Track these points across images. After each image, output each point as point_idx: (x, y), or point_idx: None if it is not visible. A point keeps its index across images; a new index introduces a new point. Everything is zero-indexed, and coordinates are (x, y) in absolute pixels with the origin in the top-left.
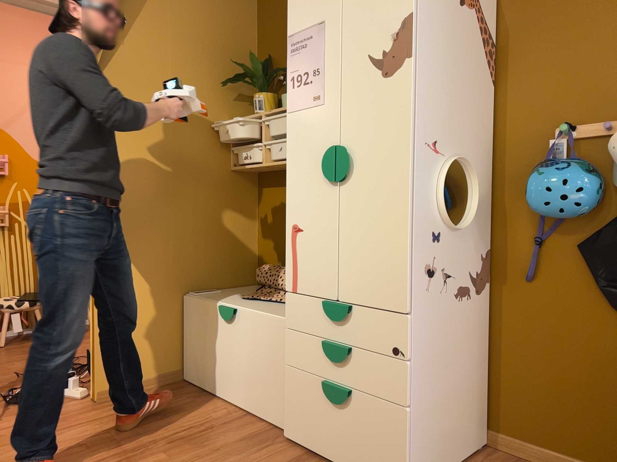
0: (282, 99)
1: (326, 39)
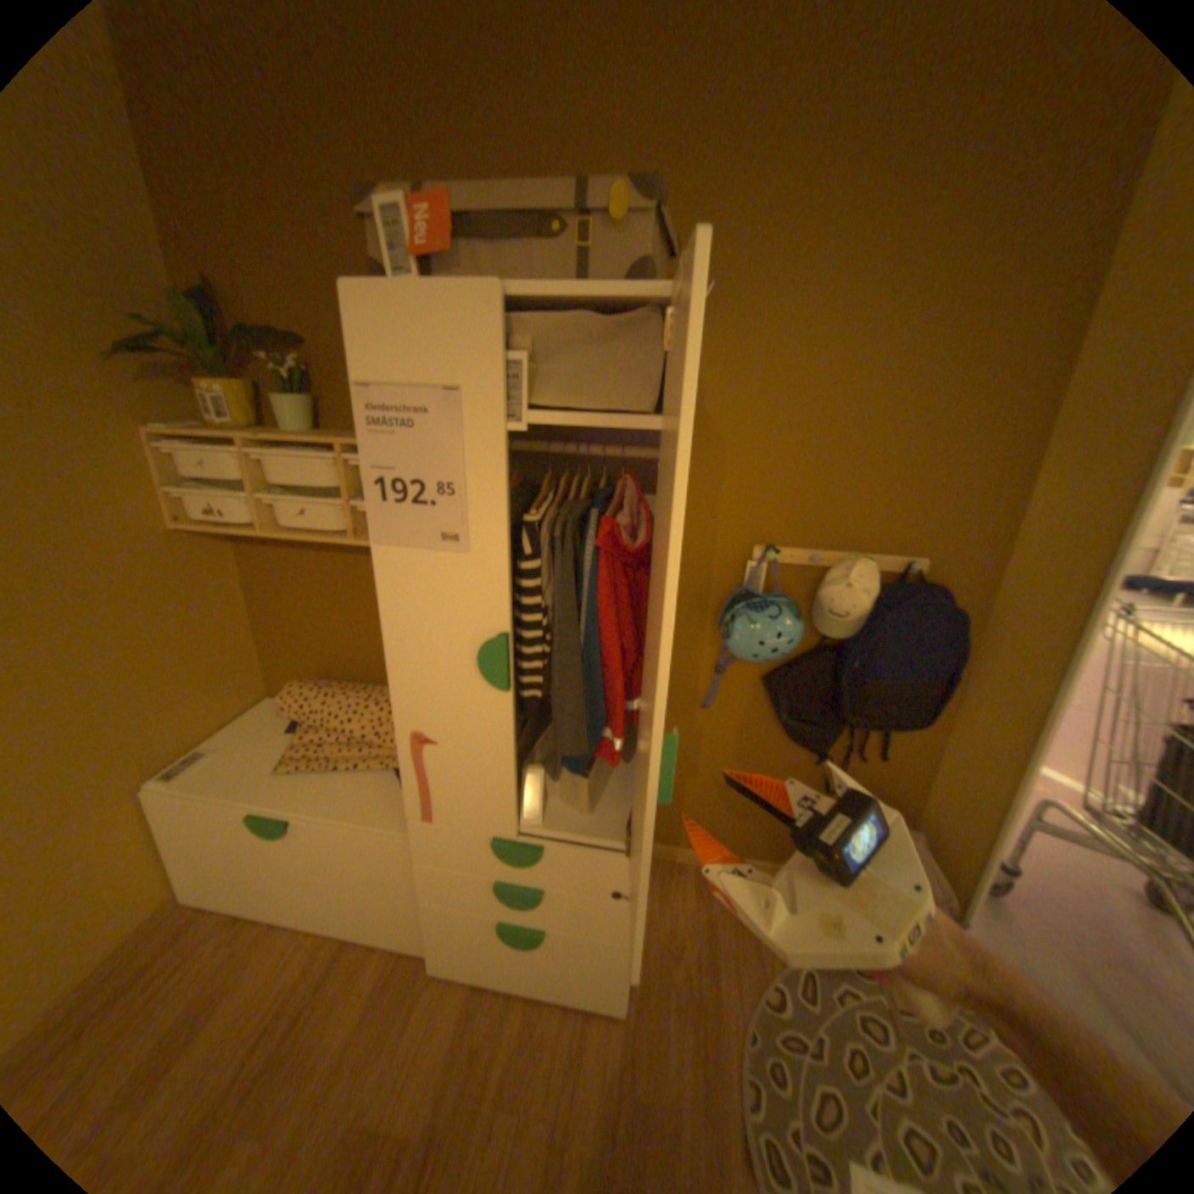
0: (273, 405)
1: (465, 428)
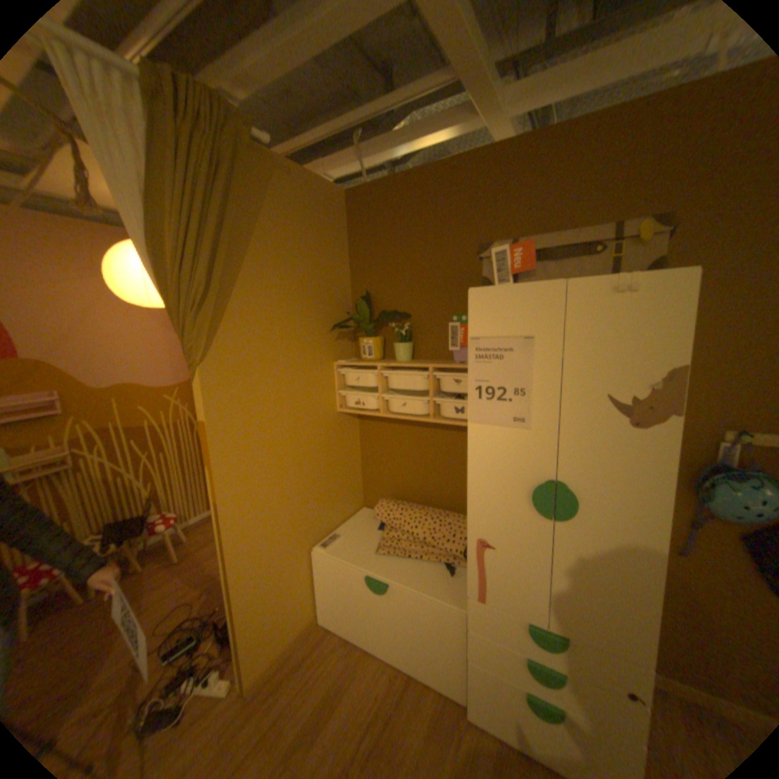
0: (395, 348)
1: (536, 357)
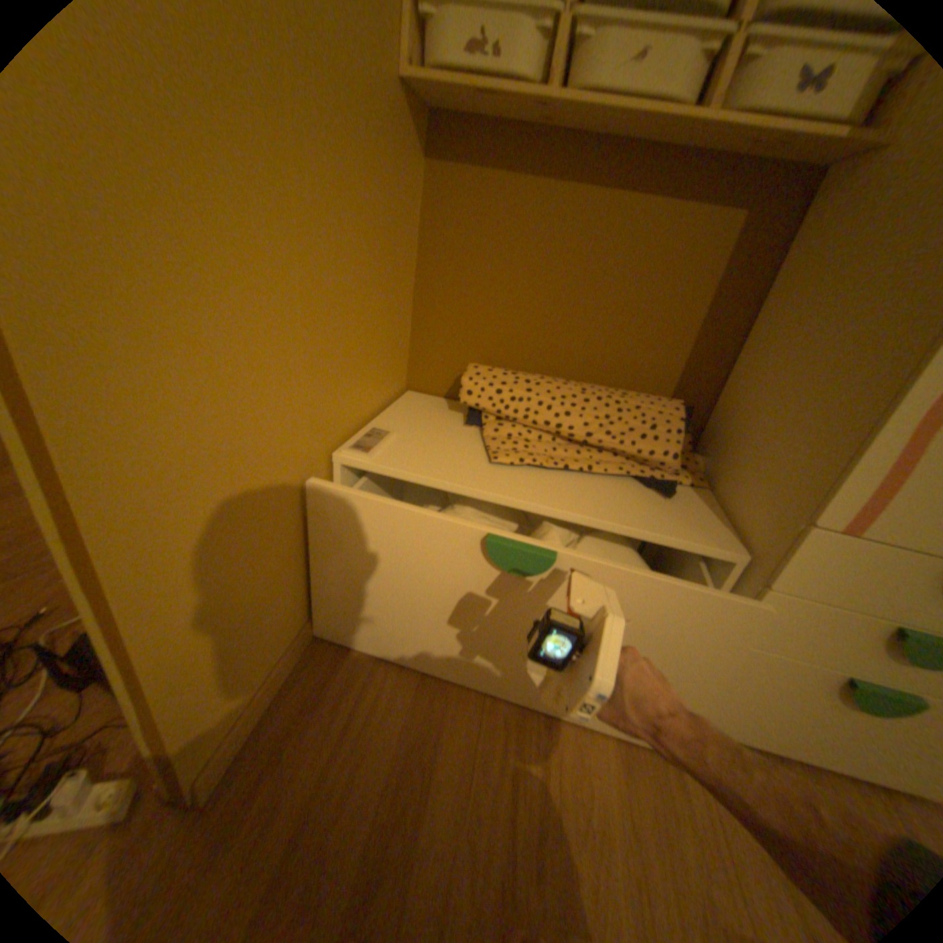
0: None
1: None
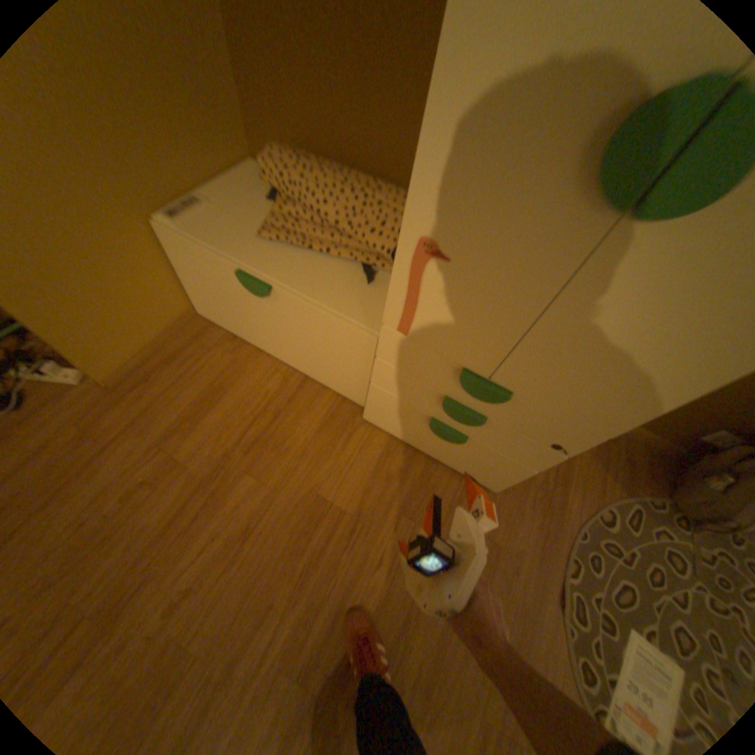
0: None
1: None
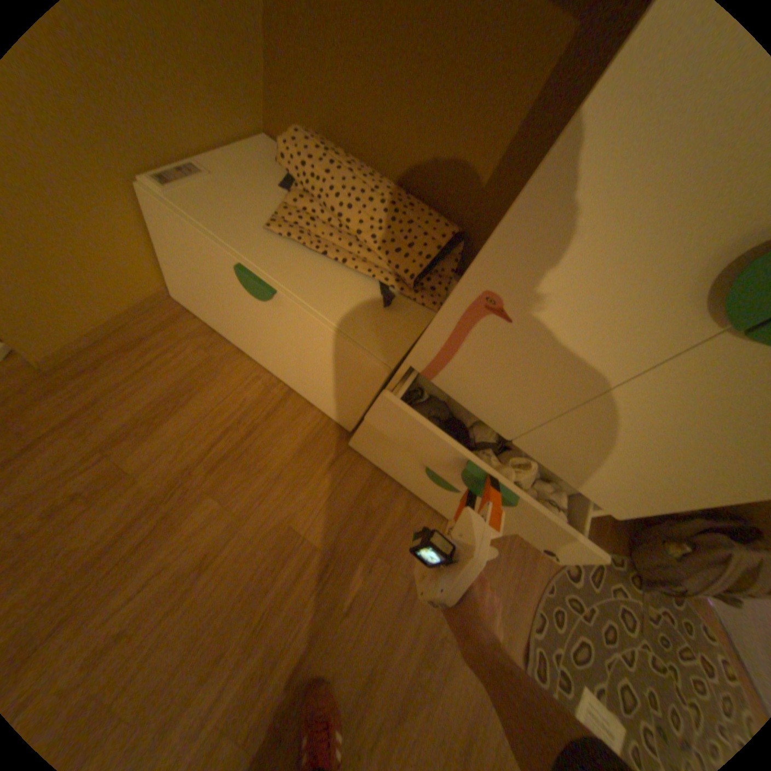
0: None
1: None
